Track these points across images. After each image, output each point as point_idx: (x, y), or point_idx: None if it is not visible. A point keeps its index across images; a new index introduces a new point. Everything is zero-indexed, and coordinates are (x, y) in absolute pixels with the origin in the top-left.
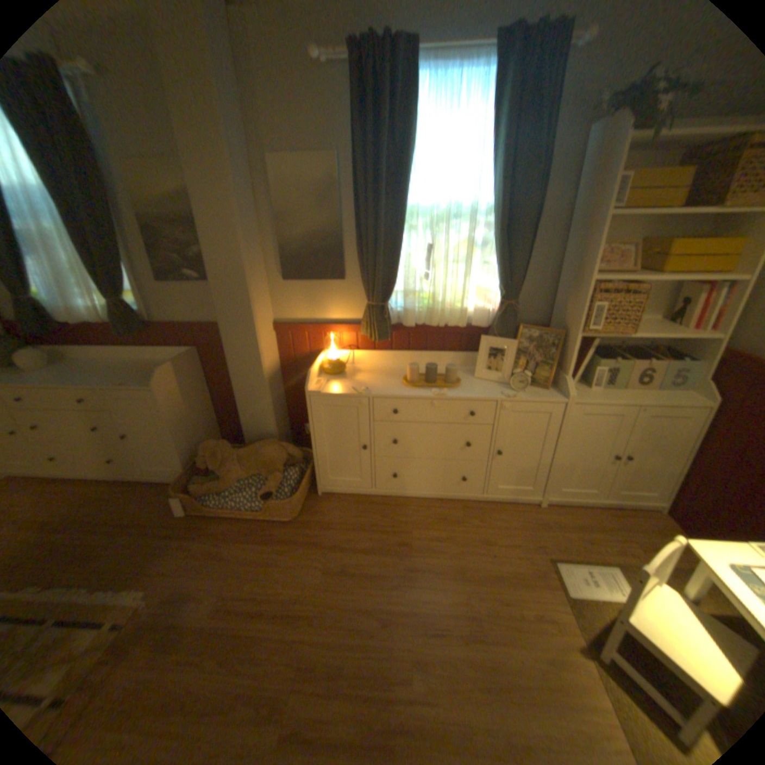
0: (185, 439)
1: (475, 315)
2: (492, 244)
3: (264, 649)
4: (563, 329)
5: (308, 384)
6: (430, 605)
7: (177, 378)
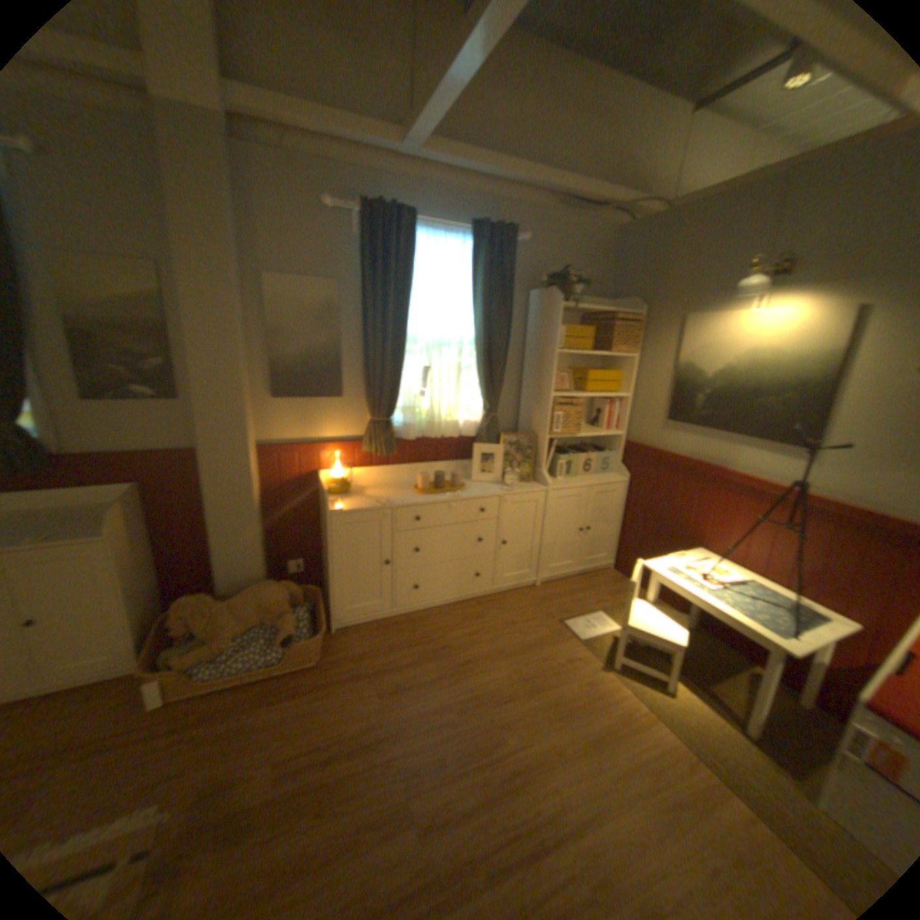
0: (132, 608)
1: (461, 428)
2: (473, 369)
3: (357, 783)
4: (530, 434)
5: (325, 503)
6: (489, 684)
7: (122, 523)
